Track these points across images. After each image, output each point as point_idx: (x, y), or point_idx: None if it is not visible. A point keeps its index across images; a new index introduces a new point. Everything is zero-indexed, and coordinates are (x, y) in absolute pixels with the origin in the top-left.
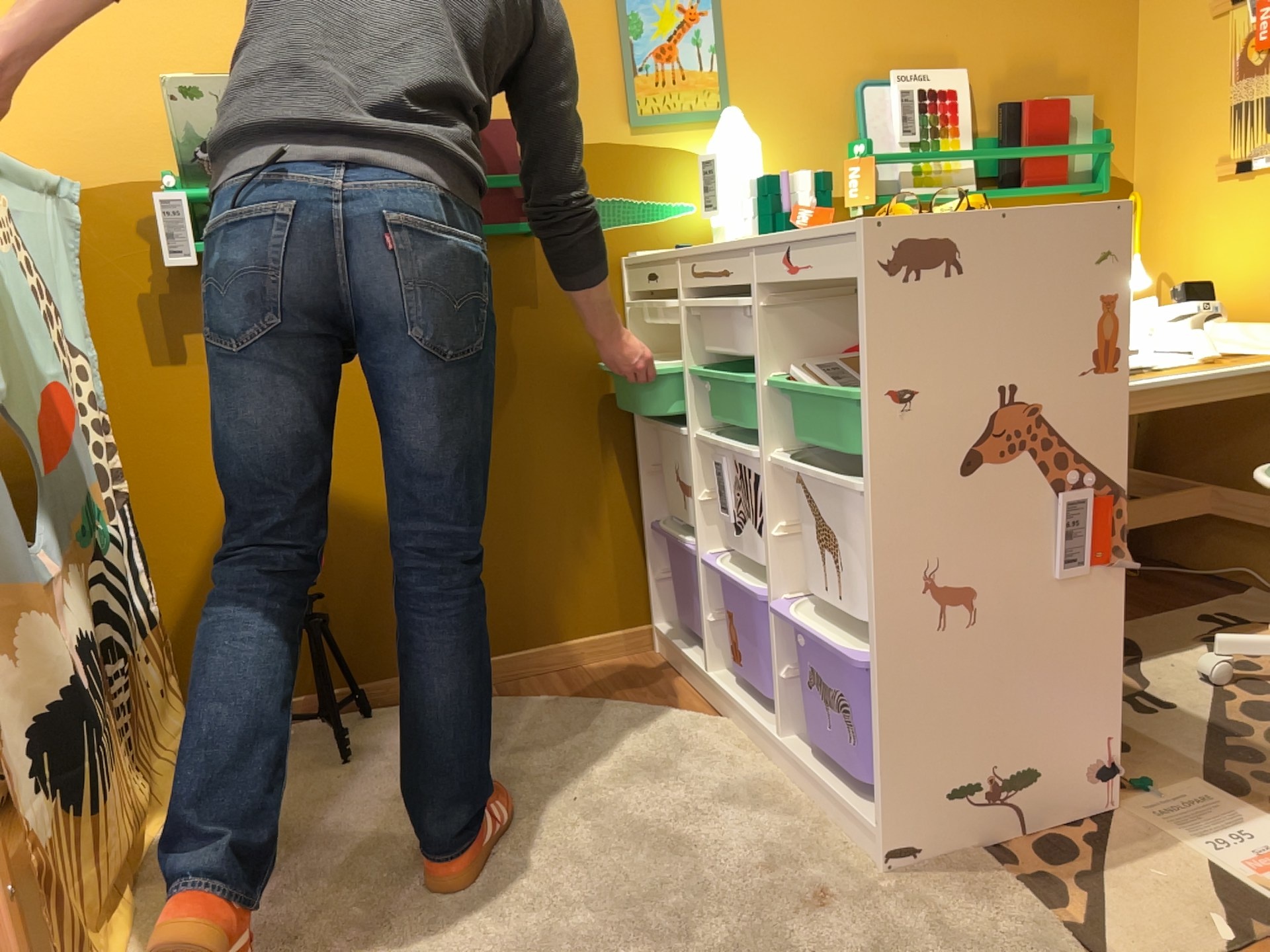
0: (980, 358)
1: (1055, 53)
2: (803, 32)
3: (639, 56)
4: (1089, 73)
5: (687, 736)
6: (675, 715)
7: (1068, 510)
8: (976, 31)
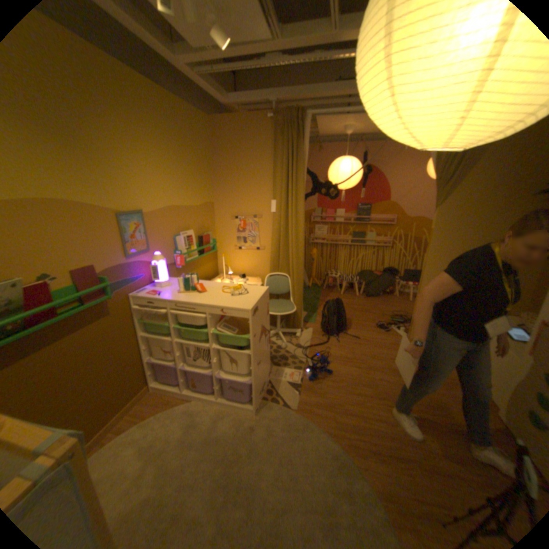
0: (260, 322)
1: (205, 223)
2: (163, 226)
3: (127, 239)
4: (210, 226)
5: (188, 412)
6: (179, 408)
7: (267, 339)
8: (193, 221)
